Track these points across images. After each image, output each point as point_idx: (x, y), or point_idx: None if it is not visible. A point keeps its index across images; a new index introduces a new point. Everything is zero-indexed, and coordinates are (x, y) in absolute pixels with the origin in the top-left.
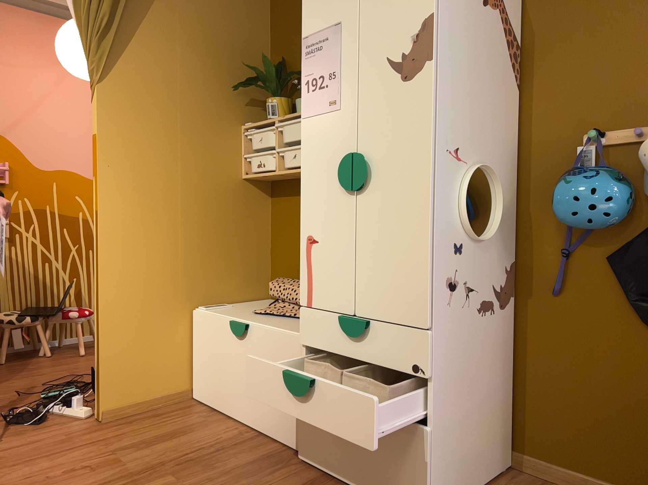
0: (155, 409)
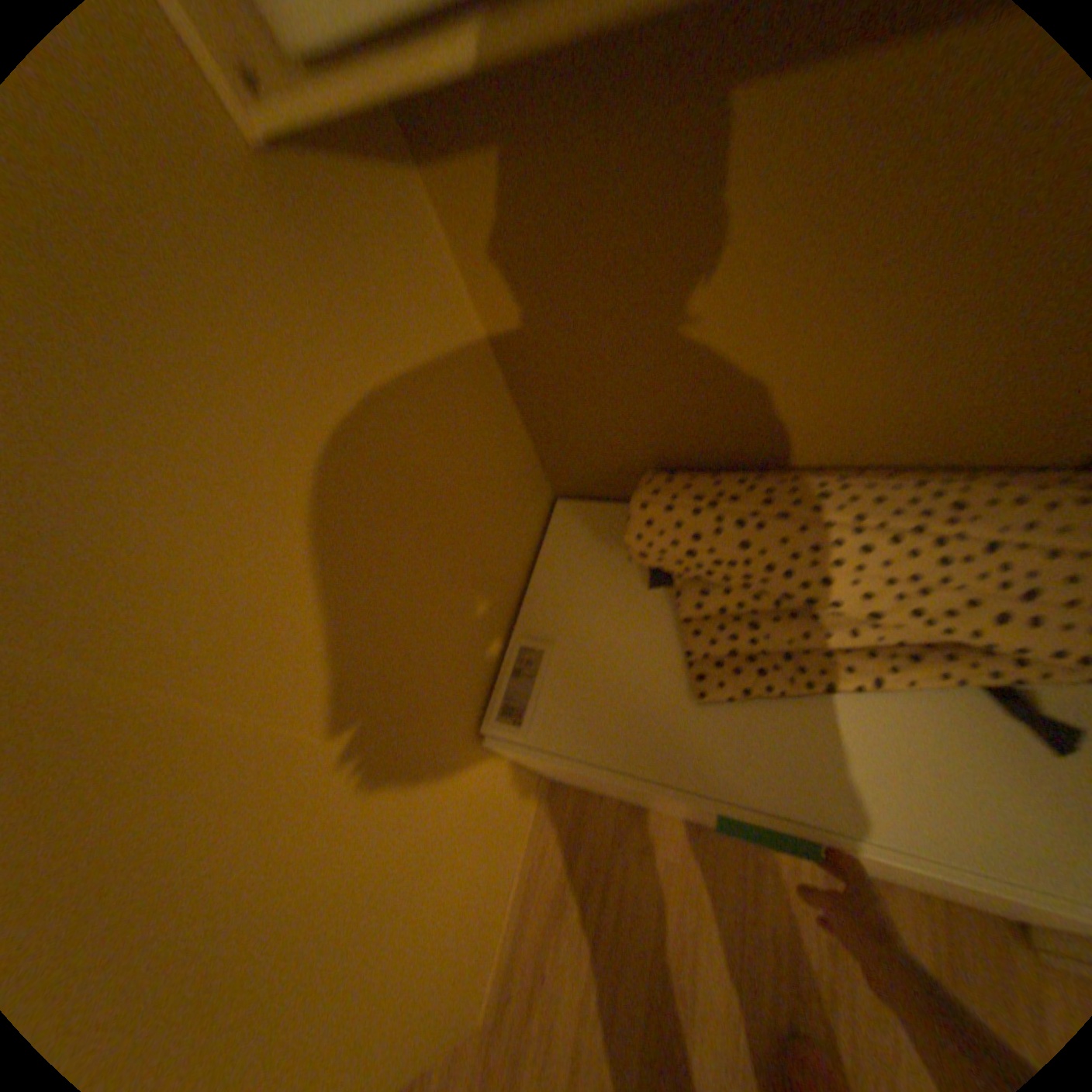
0: (529, 874)
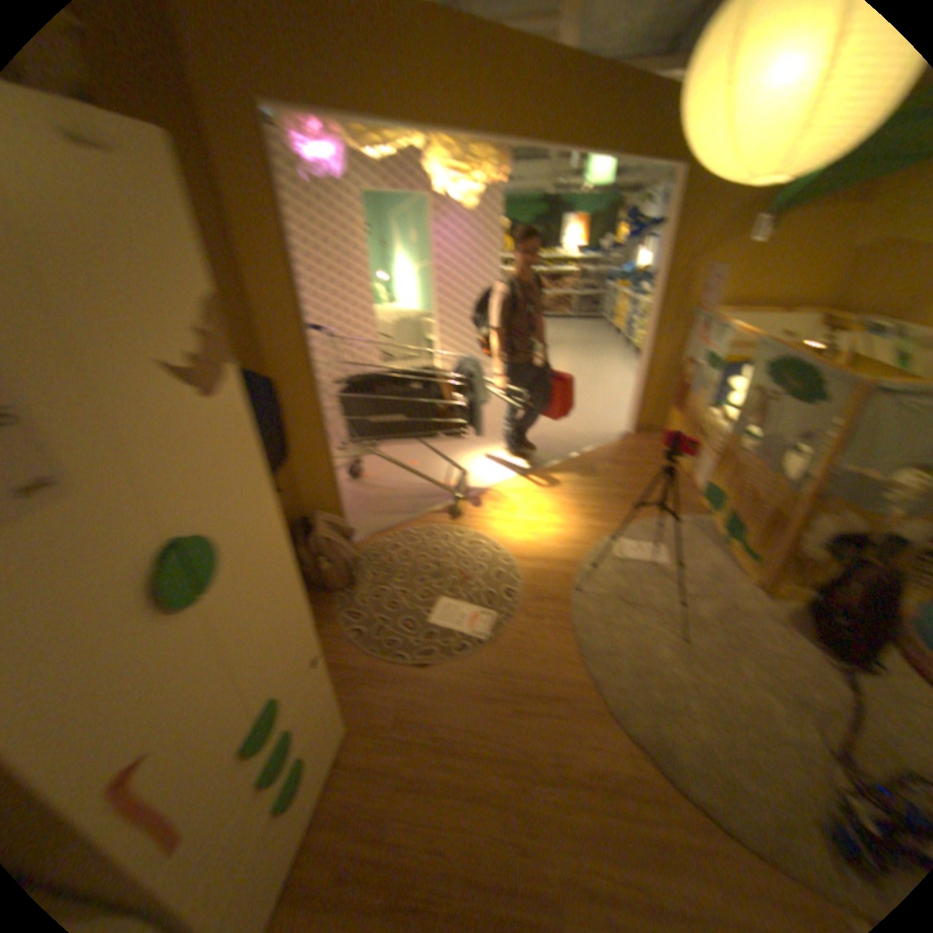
0: None
